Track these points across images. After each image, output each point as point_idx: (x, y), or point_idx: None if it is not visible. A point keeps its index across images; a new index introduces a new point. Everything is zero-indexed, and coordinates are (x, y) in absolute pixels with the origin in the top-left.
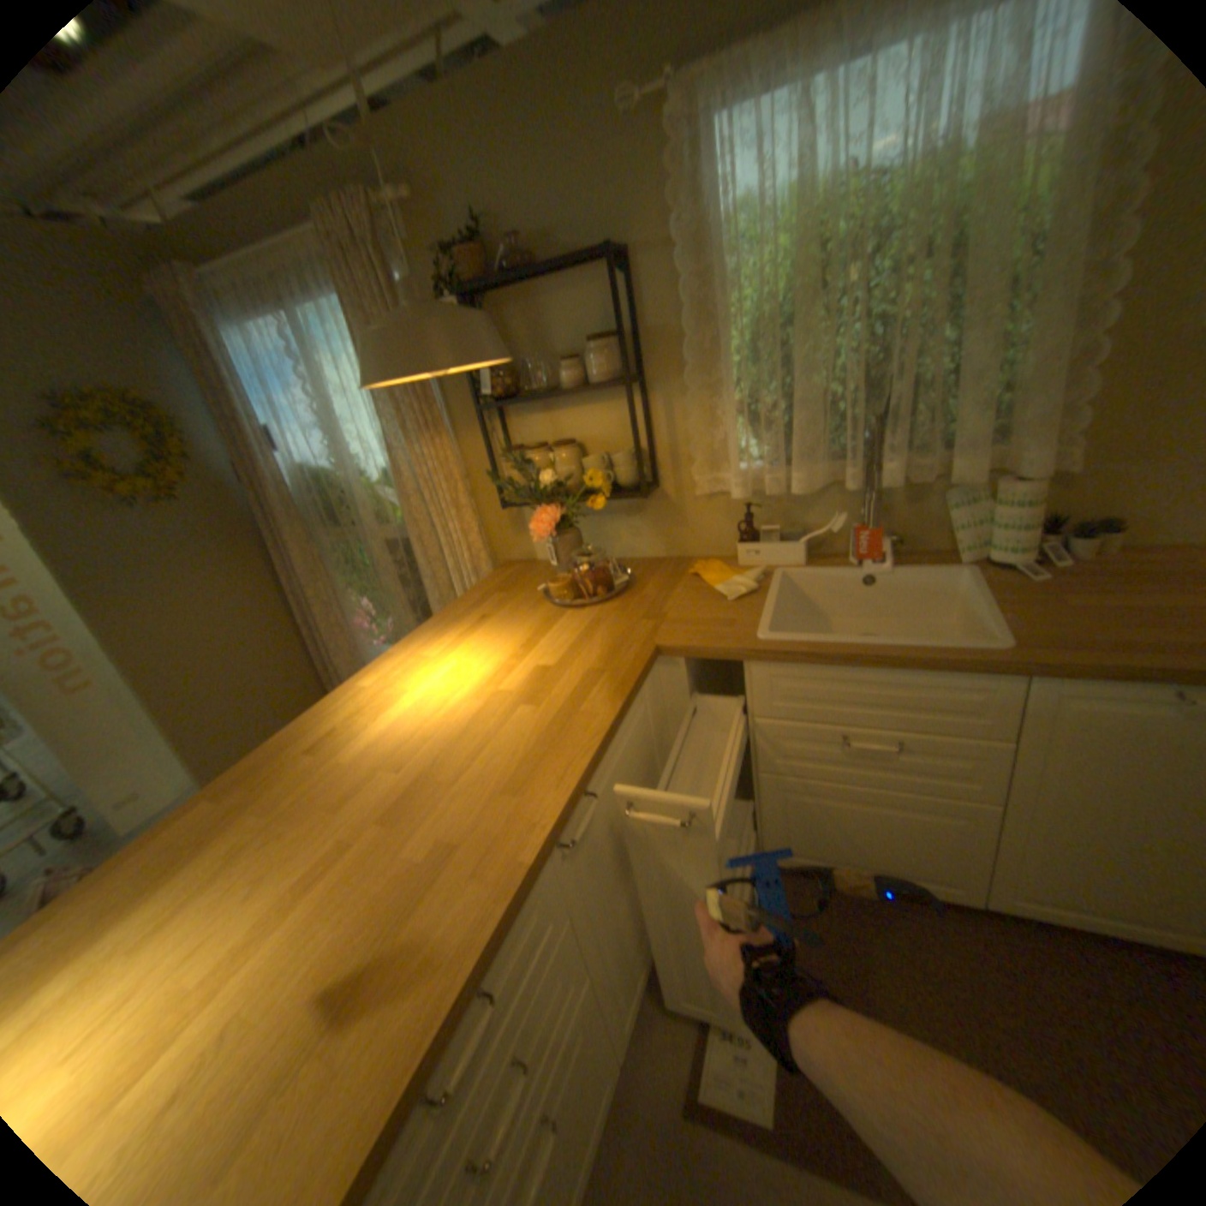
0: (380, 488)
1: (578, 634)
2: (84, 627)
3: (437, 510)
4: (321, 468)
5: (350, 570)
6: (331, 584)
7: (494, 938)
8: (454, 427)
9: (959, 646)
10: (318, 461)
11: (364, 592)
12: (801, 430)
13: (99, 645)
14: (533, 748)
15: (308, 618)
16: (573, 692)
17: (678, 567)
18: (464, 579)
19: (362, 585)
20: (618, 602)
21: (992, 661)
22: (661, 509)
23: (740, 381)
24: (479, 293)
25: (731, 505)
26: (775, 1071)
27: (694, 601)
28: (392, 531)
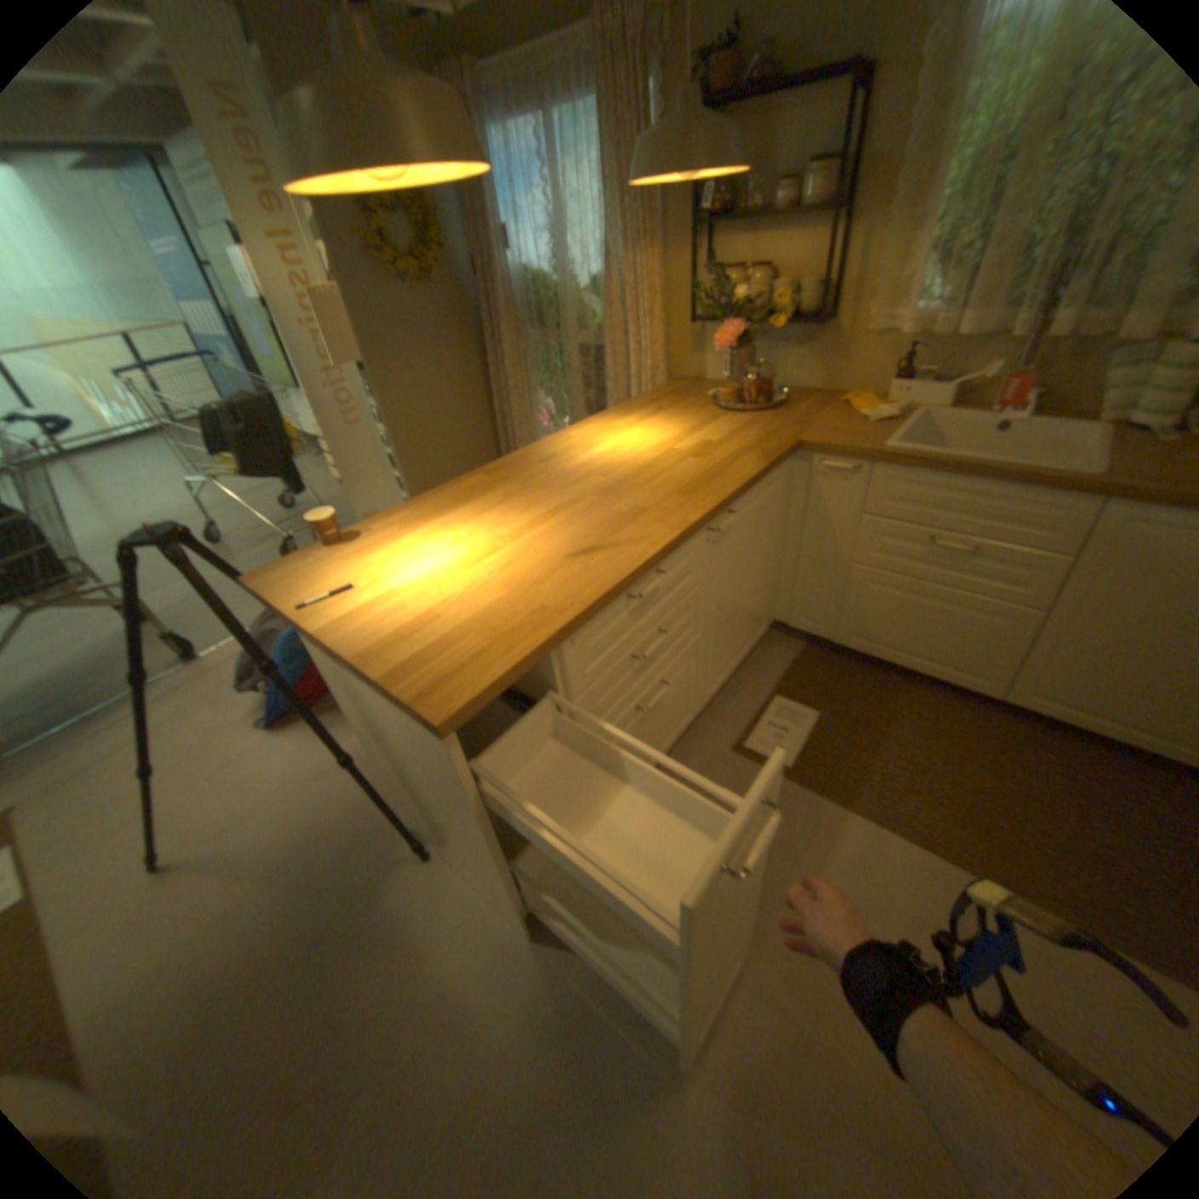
0: (587, 293)
1: (736, 427)
2: (358, 376)
3: (632, 318)
4: (540, 270)
5: (542, 369)
6: (526, 379)
7: (669, 545)
8: (664, 241)
9: (1055, 468)
10: (540, 263)
11: (549, 392)
12: (987, 270)
13: (370, 390)
14: (697, 478)
15: (503, 406)
16: (729, 456)
17: (831, 397)
18: (640, 385)
19: (548, 385)
20: (772, 413)
21: (1077, 481)
22: (831, 342)
23: (944, 216)
24: (720, 103)
25: (897, 344)
26: (801, 746)
27: (838, 419)
28: (586, 336)
